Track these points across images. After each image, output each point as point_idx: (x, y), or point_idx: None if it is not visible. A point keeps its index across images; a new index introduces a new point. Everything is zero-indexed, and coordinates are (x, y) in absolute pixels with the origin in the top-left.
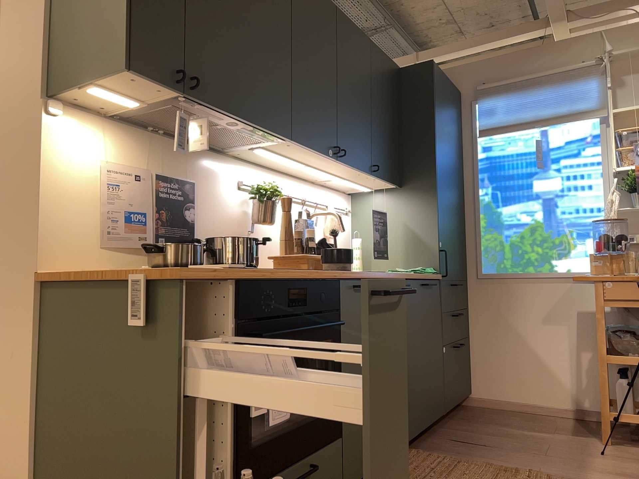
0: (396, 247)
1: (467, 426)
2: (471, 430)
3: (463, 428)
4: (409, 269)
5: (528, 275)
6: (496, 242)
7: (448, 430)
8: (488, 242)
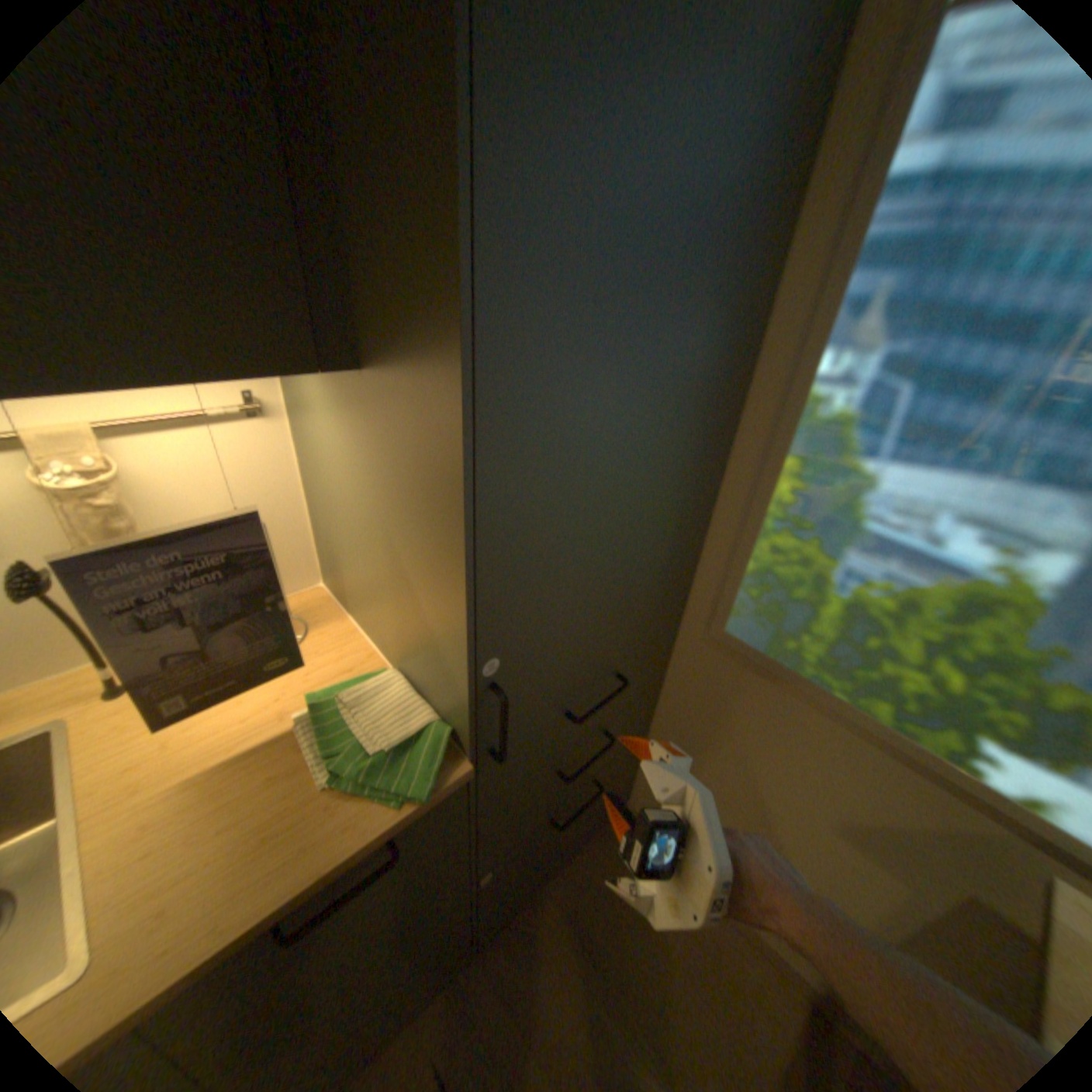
0: (380, 588)
1: (532, 972)
2: (525, 1006)
3: (516, 984)
4: (404, 678)
5: (864, 721)
6: (806, 570)
7: (473, 987)
8: (780, 558)
